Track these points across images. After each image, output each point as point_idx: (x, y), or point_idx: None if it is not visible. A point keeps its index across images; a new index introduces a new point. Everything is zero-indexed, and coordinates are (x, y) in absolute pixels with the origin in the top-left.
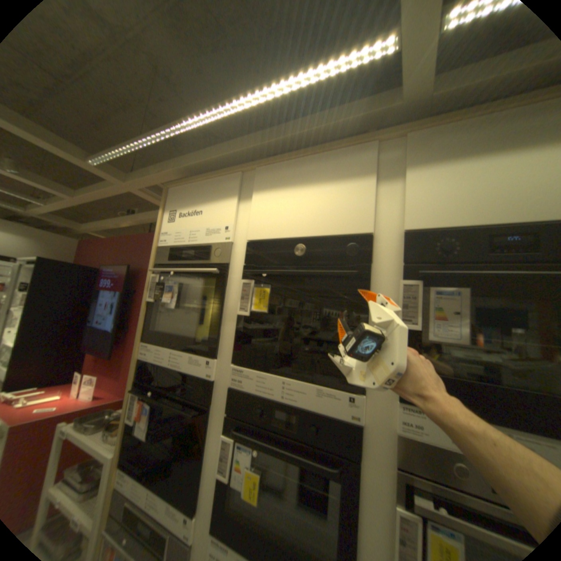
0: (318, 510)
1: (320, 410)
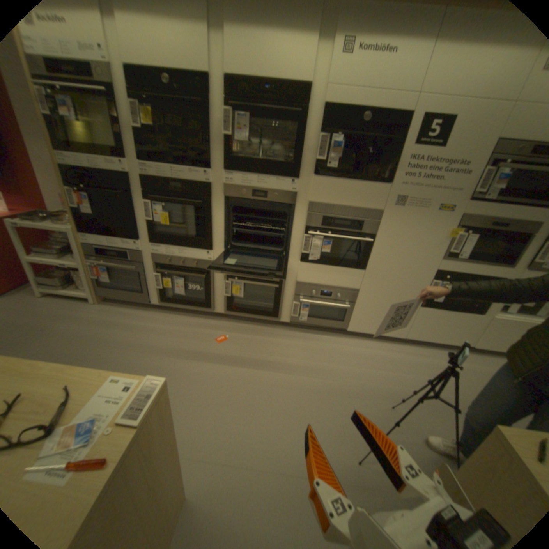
0: (196, 223)
1: (190, 179)
